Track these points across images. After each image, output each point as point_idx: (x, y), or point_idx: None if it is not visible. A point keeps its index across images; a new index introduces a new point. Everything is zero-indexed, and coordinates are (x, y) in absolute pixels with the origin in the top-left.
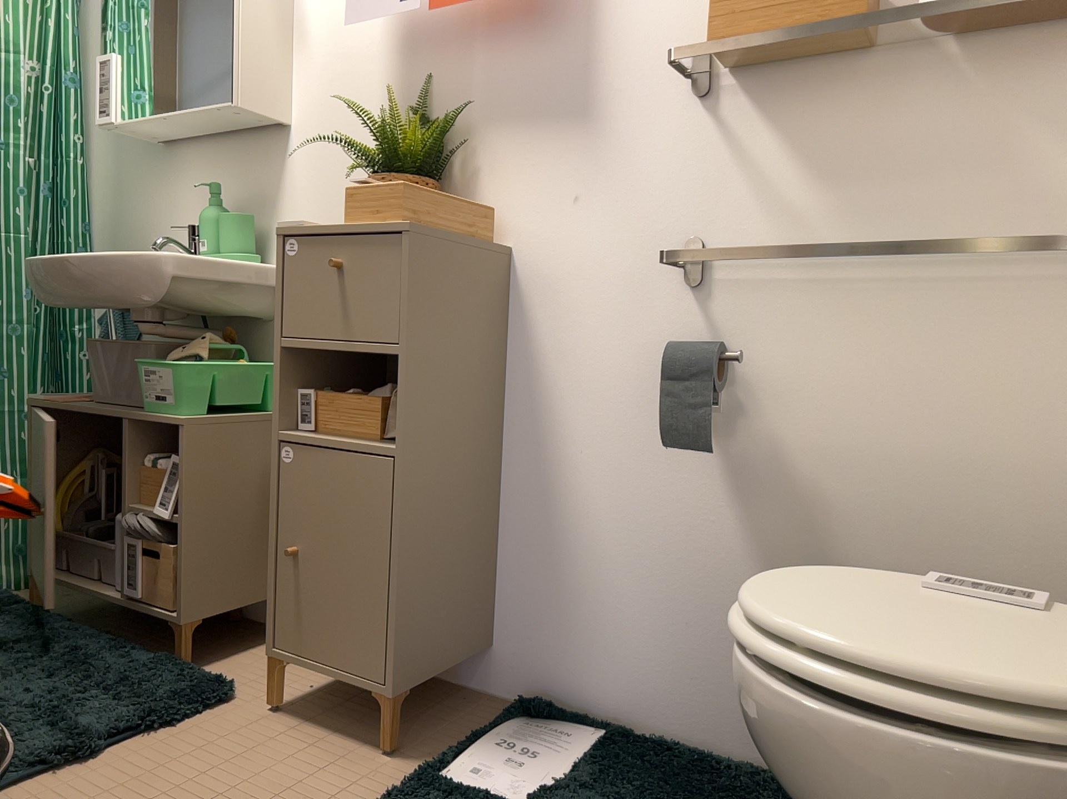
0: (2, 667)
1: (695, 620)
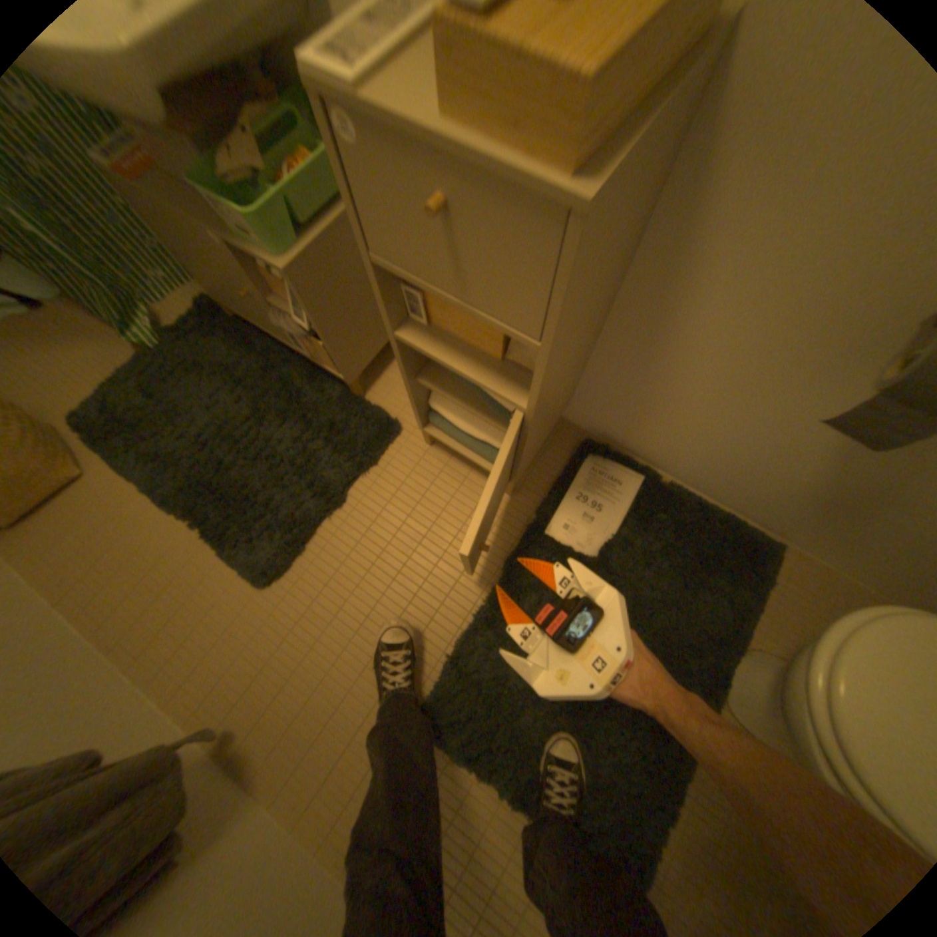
0: (254, 415)
1: (746, 459)
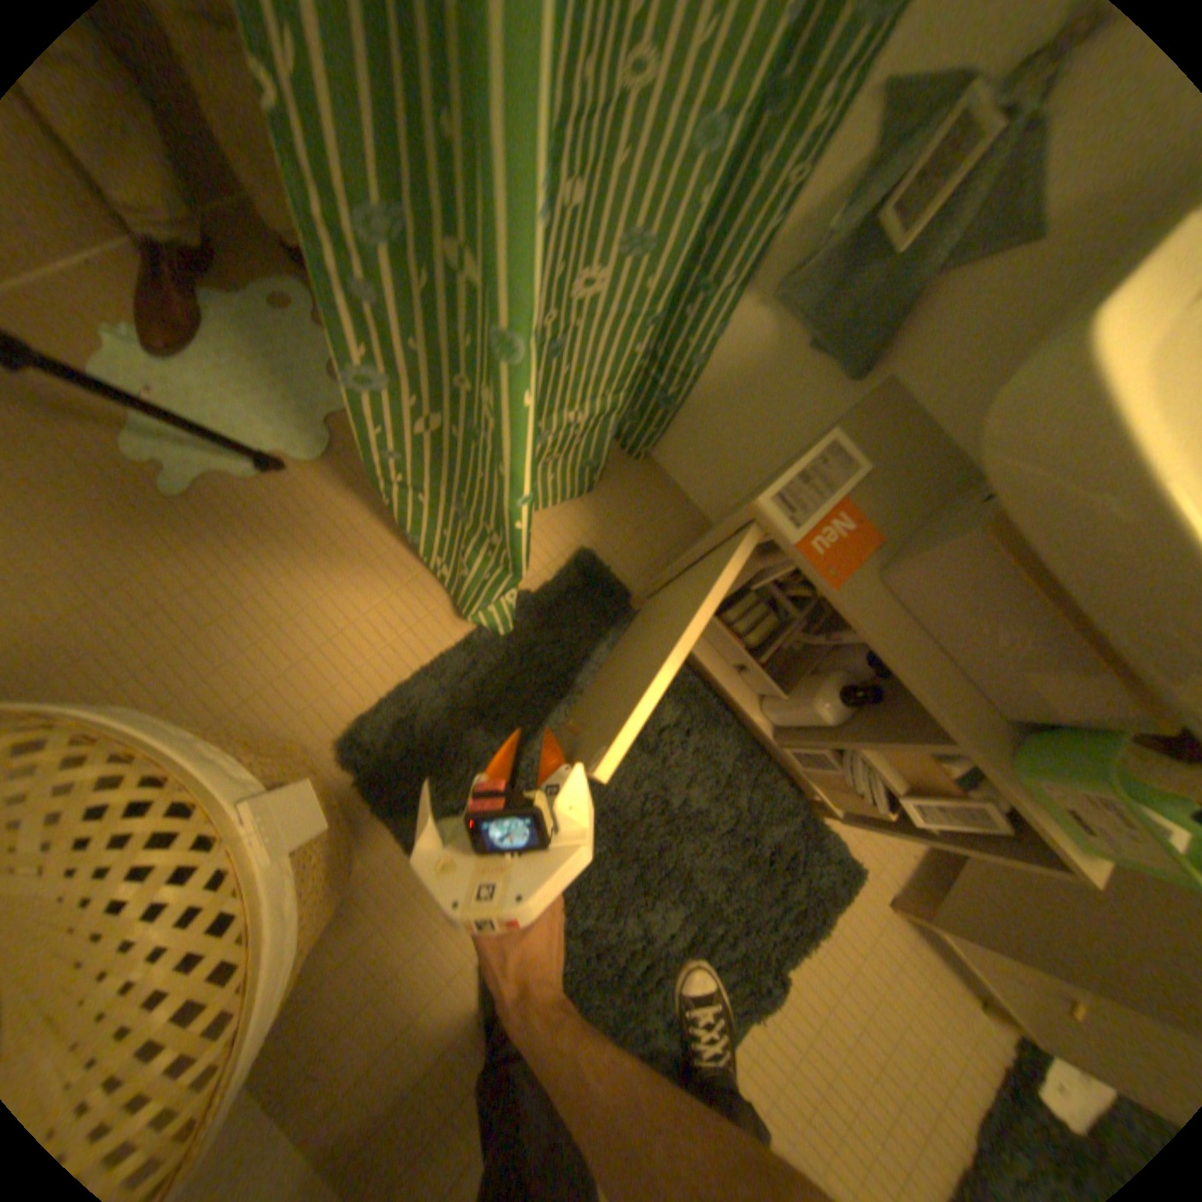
0: (668, 813)
1: None
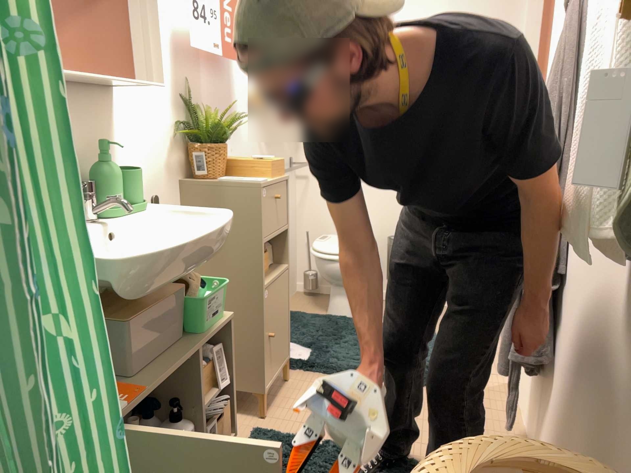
0: None
1: None
